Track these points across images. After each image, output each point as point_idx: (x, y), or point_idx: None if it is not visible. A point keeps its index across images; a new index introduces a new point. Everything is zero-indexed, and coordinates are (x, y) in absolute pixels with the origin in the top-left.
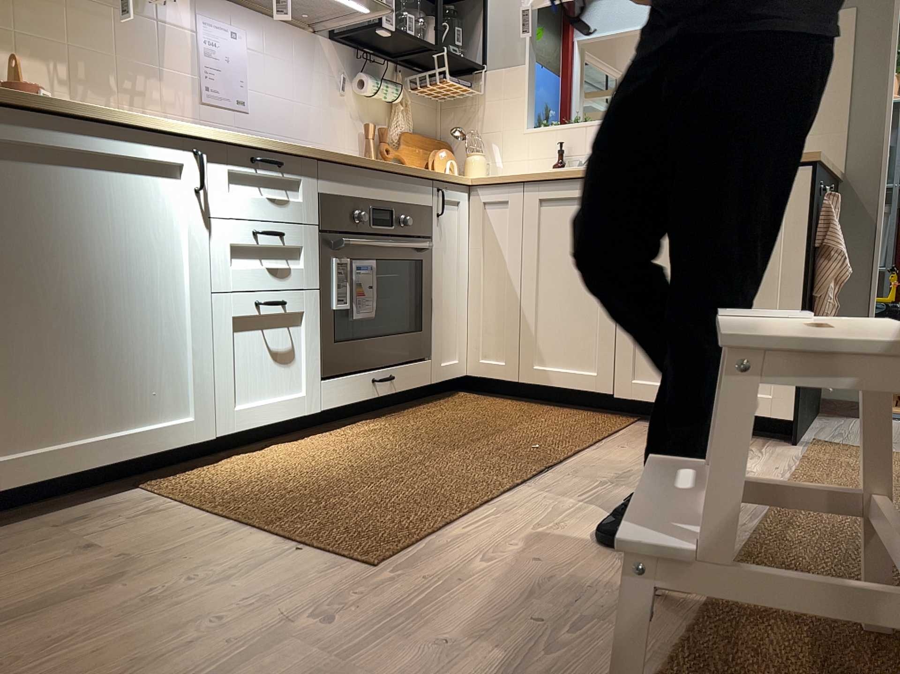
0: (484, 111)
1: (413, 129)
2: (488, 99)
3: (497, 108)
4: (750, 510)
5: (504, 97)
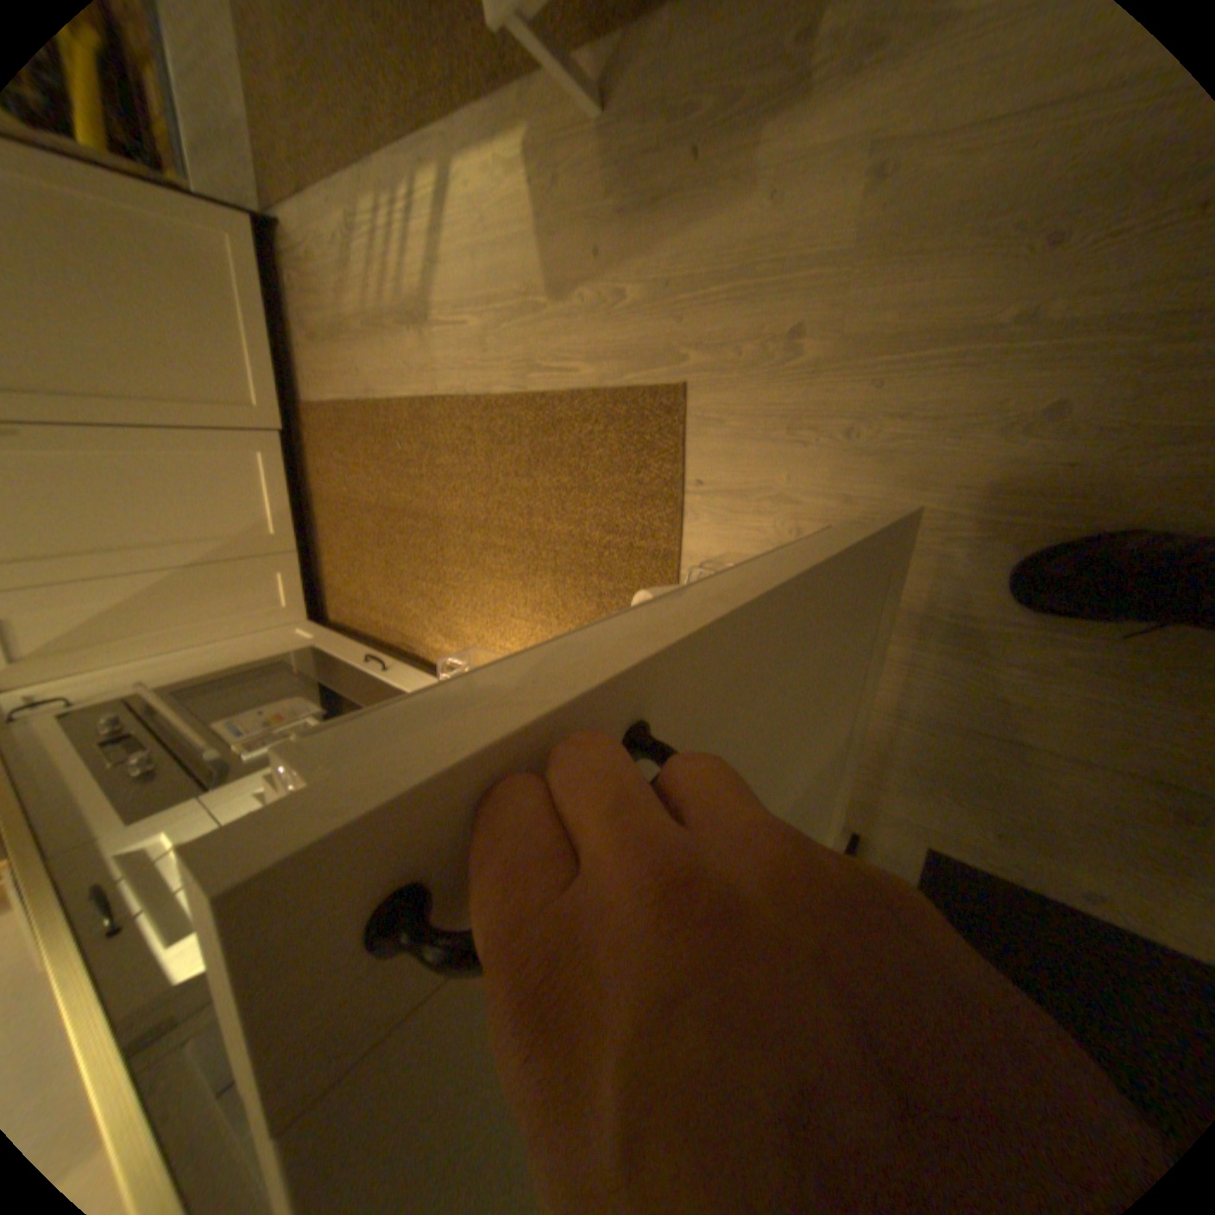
0: None
1: None
2: None
3: None
4: (417, 154)
5: None
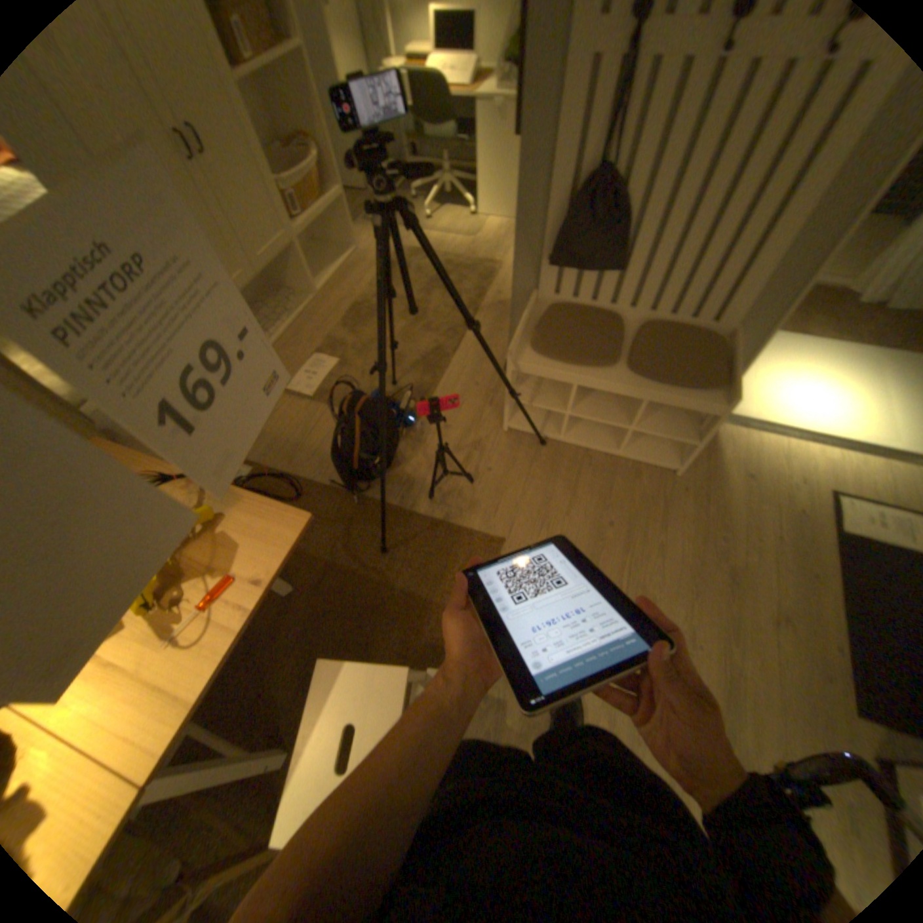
0: None
1: None
2: None
3: None
4: None
5: None
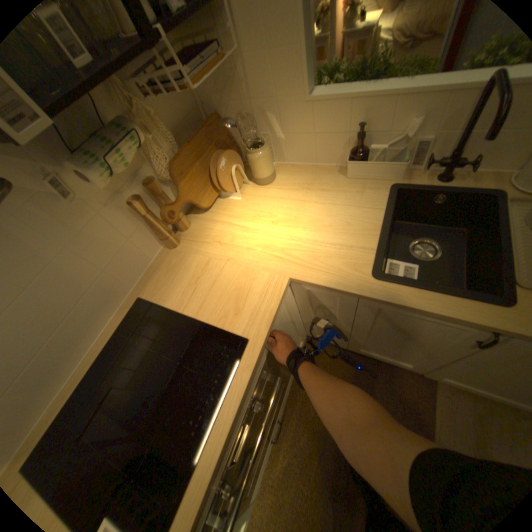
0: (241, 65)
1: (171, 127)
2: (243, 46)
3: (259, 61)
4: None
5: (266, 42)
